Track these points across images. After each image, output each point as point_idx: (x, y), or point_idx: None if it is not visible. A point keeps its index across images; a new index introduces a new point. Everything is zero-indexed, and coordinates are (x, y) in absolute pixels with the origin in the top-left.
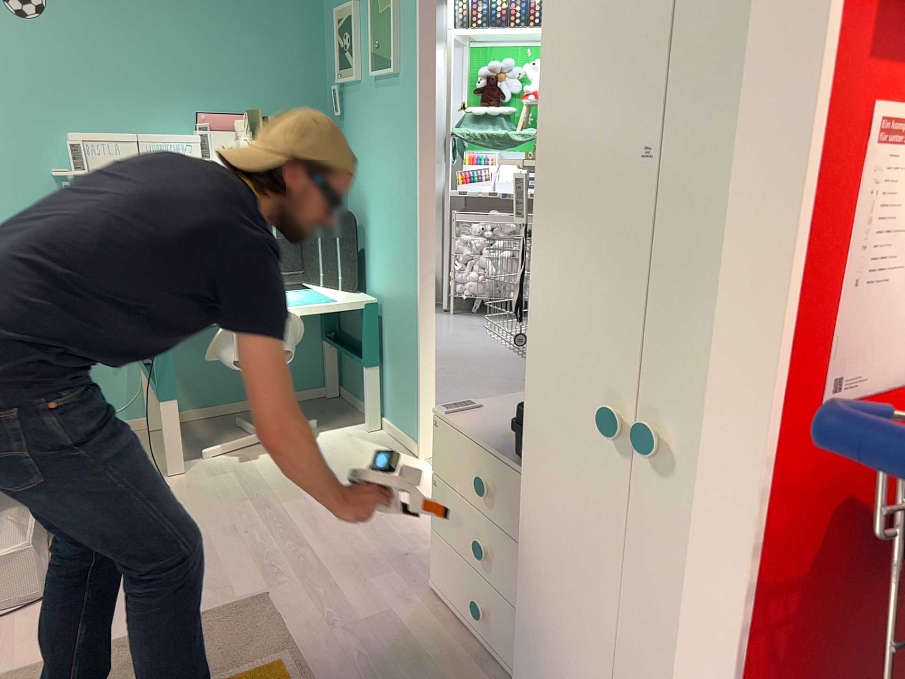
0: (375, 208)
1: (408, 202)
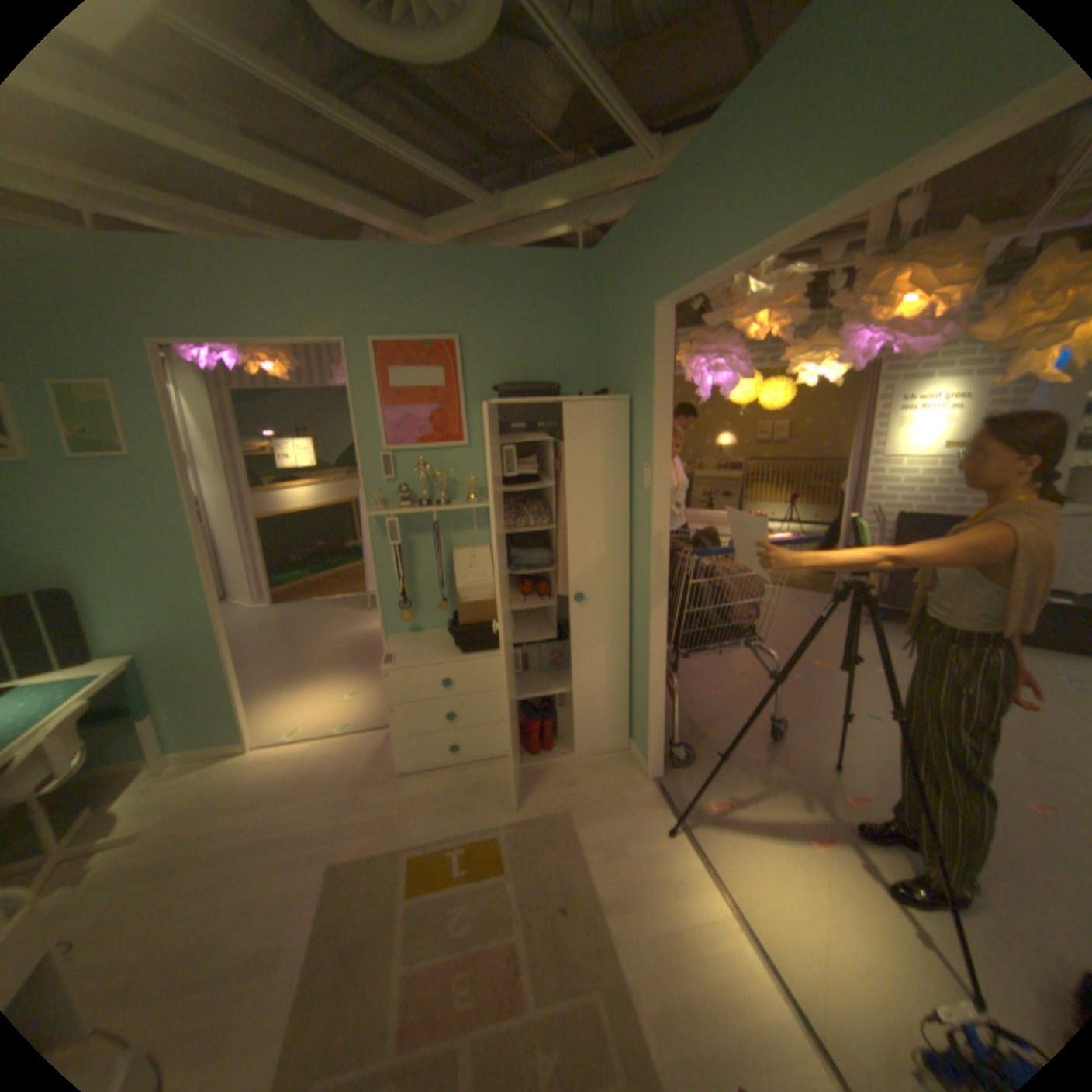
0: (99, 578)
1: (177, 561)
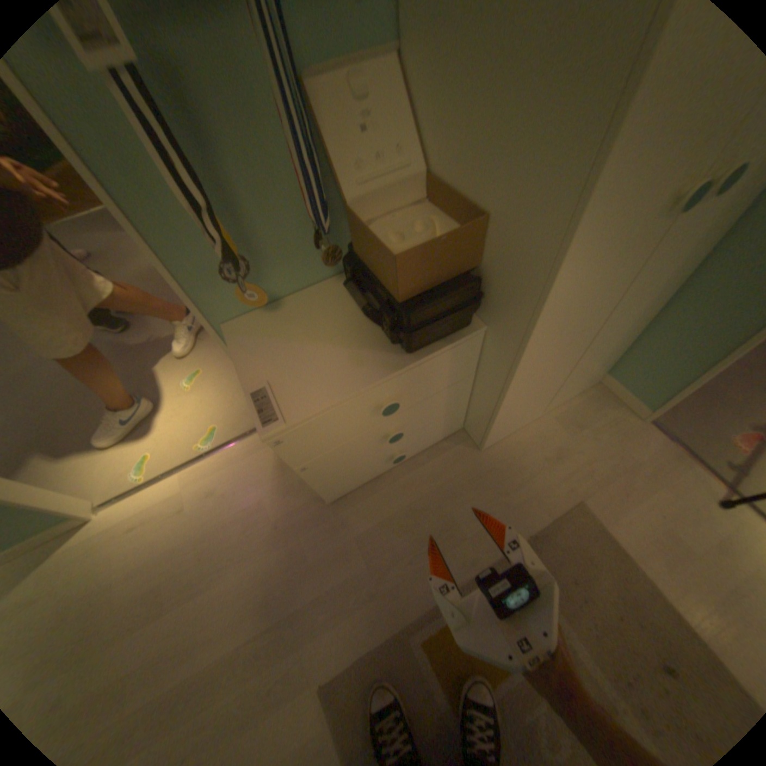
0: None
1: None
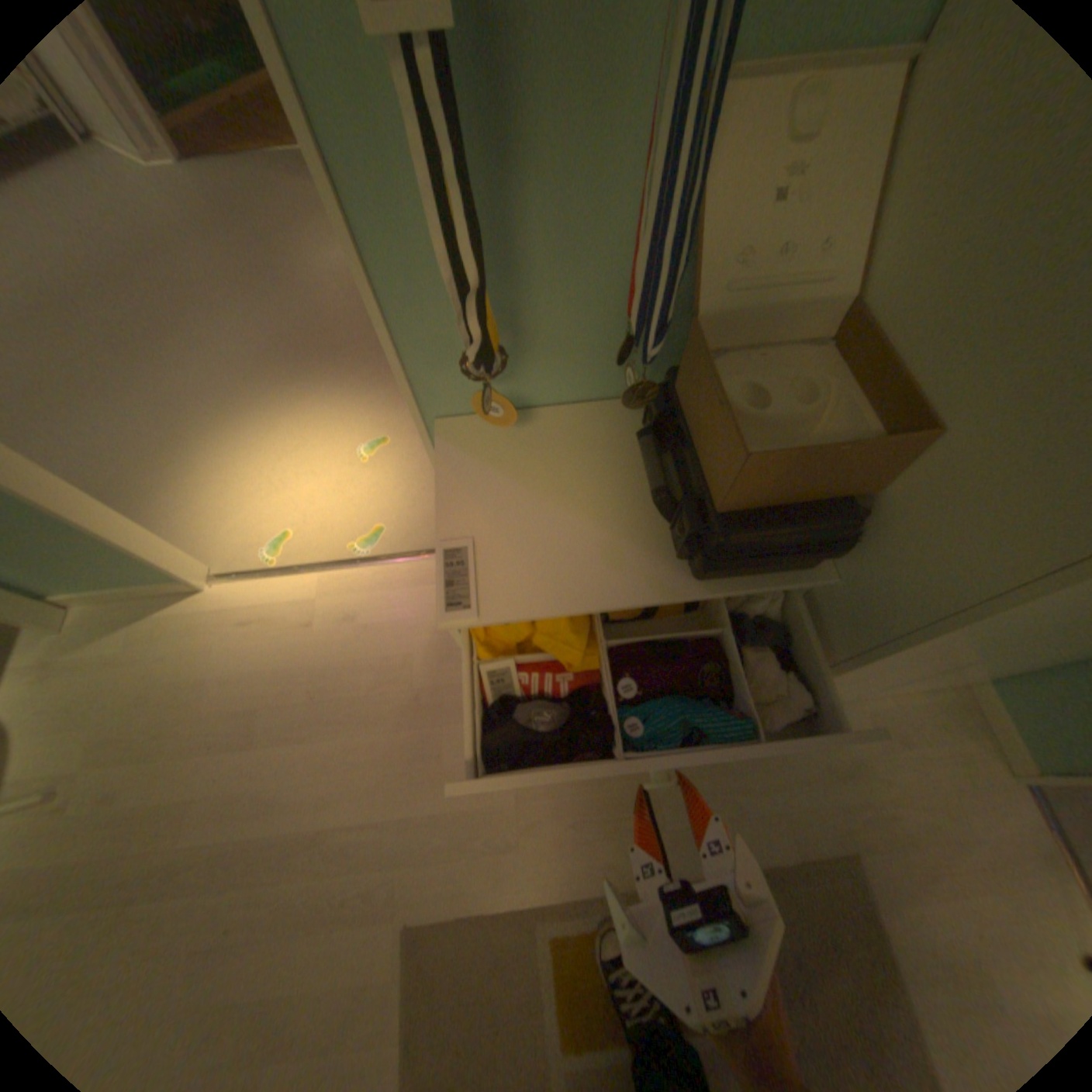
0: None
1: None
